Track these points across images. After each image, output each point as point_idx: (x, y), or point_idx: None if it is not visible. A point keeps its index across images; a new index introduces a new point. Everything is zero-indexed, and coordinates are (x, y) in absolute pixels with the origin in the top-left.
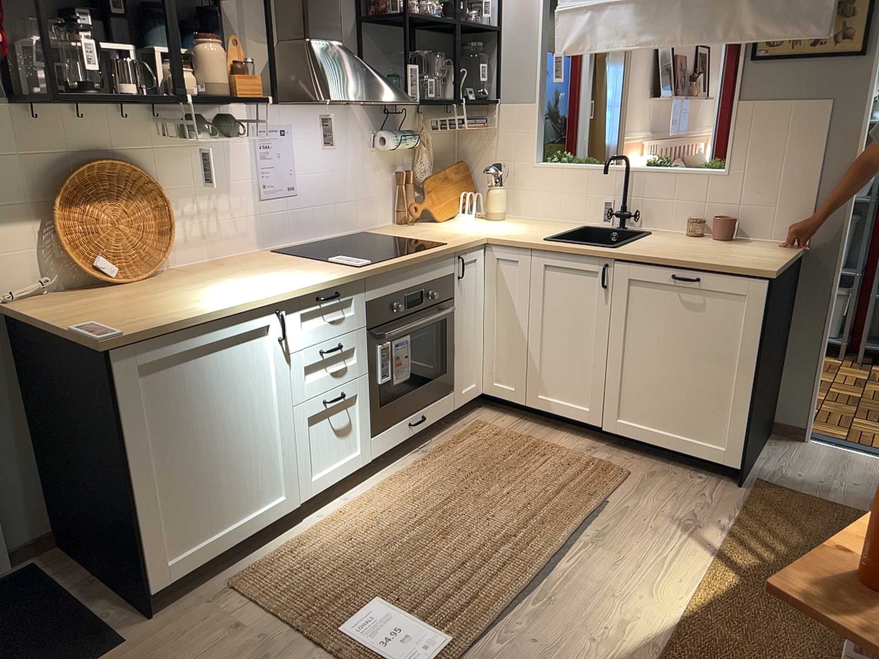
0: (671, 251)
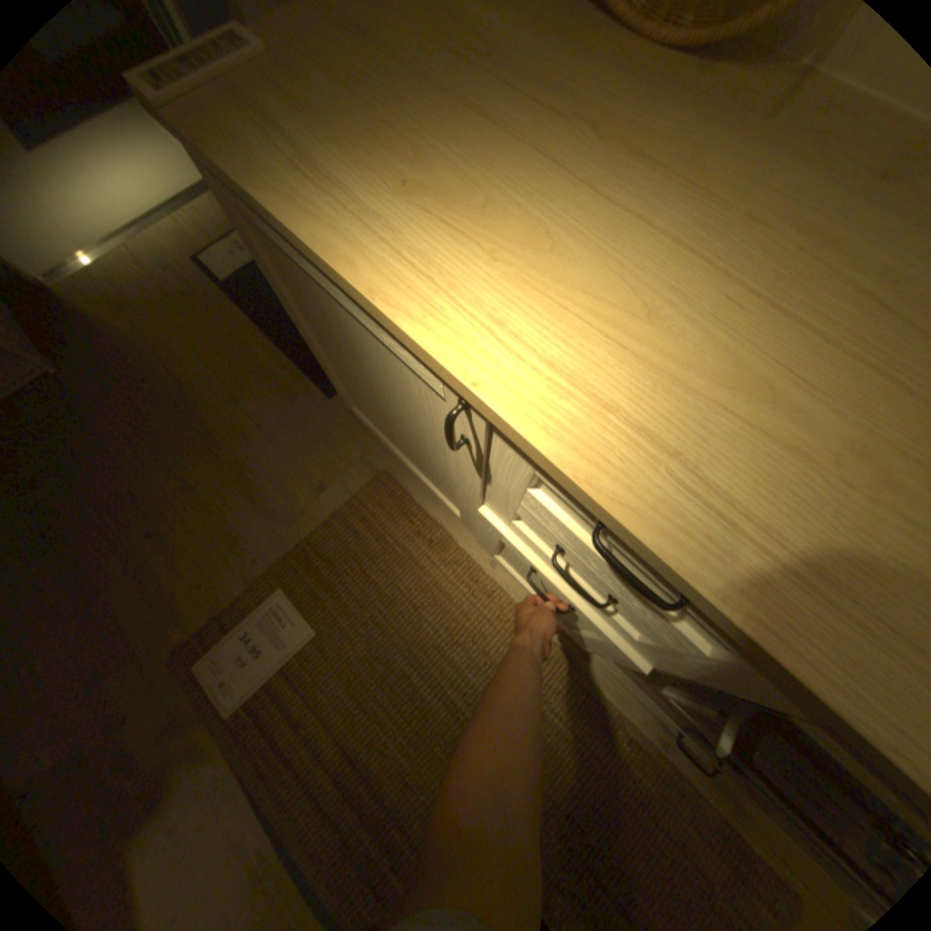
0: None
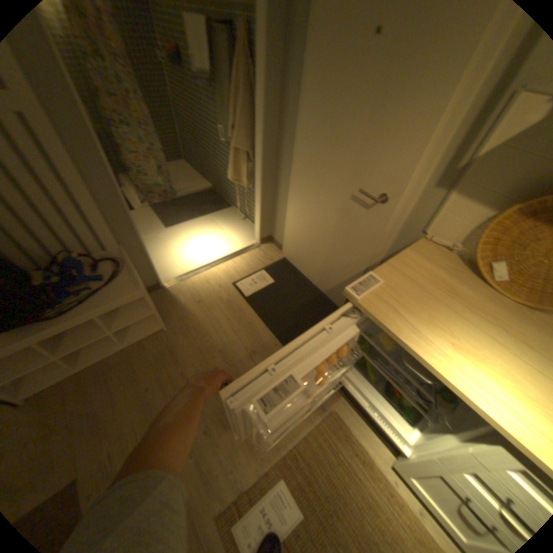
0: None
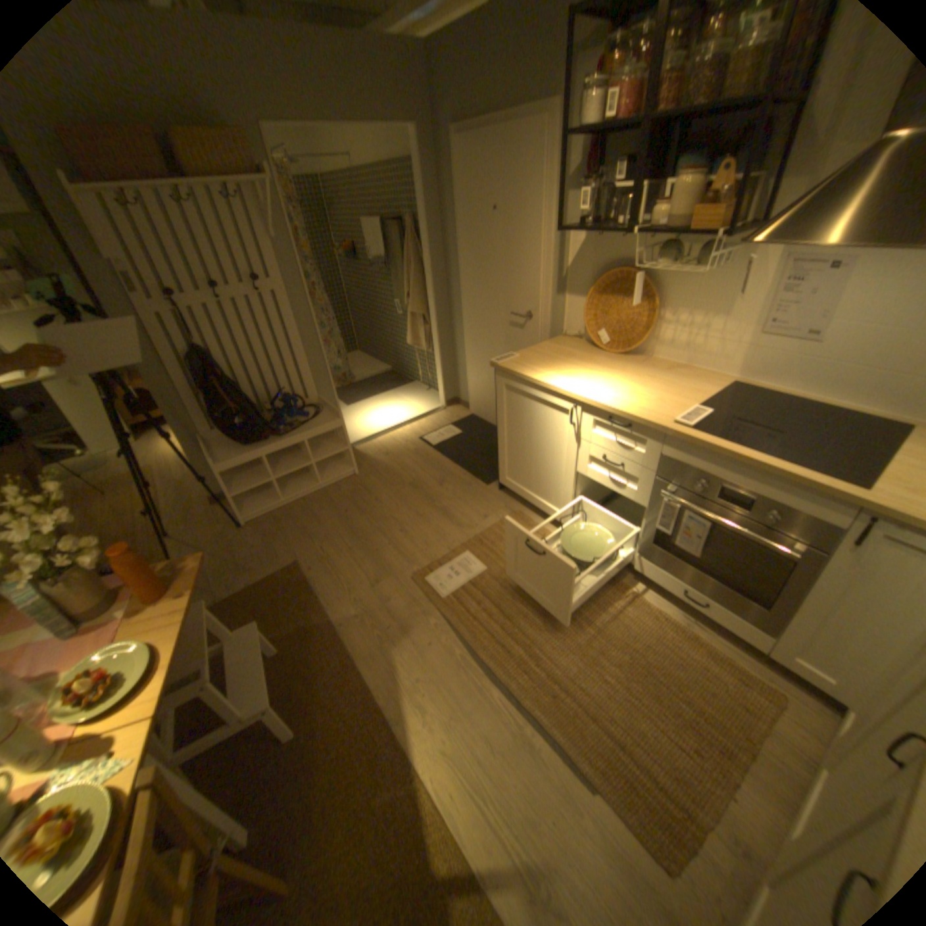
0: None
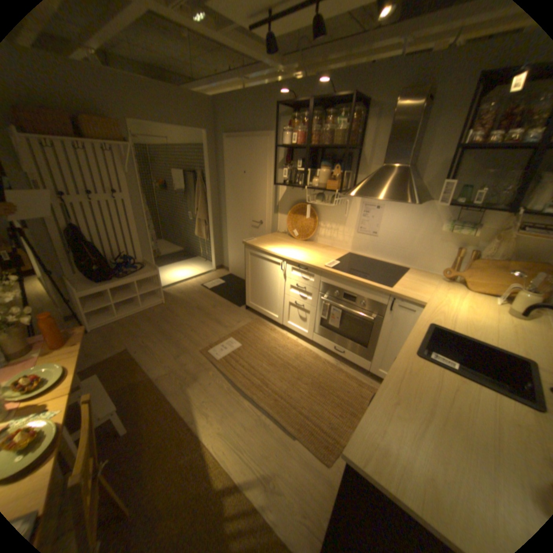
0: (421, 392)
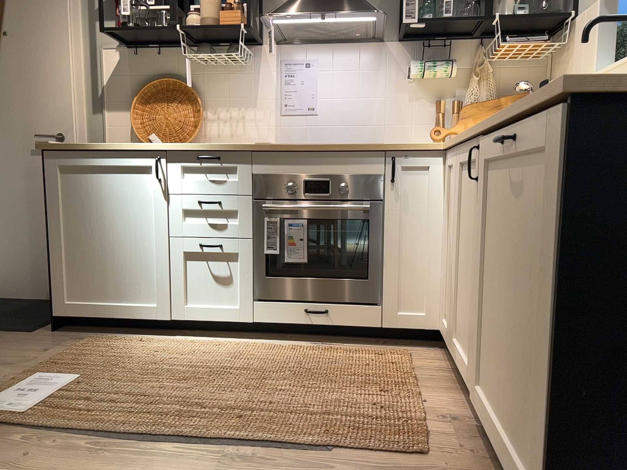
0: None
